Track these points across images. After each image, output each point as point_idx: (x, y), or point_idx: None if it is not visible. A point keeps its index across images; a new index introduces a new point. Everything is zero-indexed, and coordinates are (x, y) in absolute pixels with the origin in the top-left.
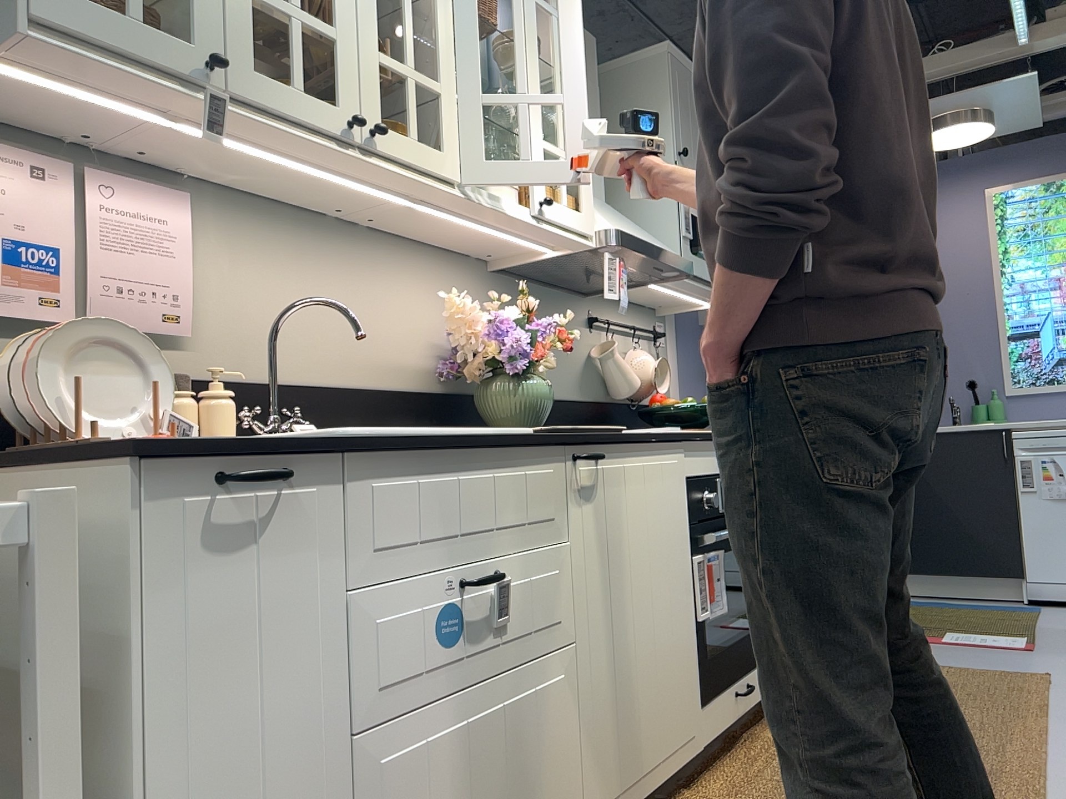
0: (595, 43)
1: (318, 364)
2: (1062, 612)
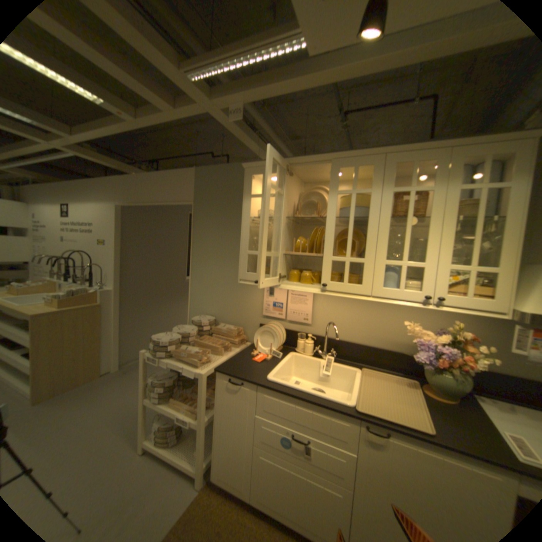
0: None
1: (355, 336)
2: None
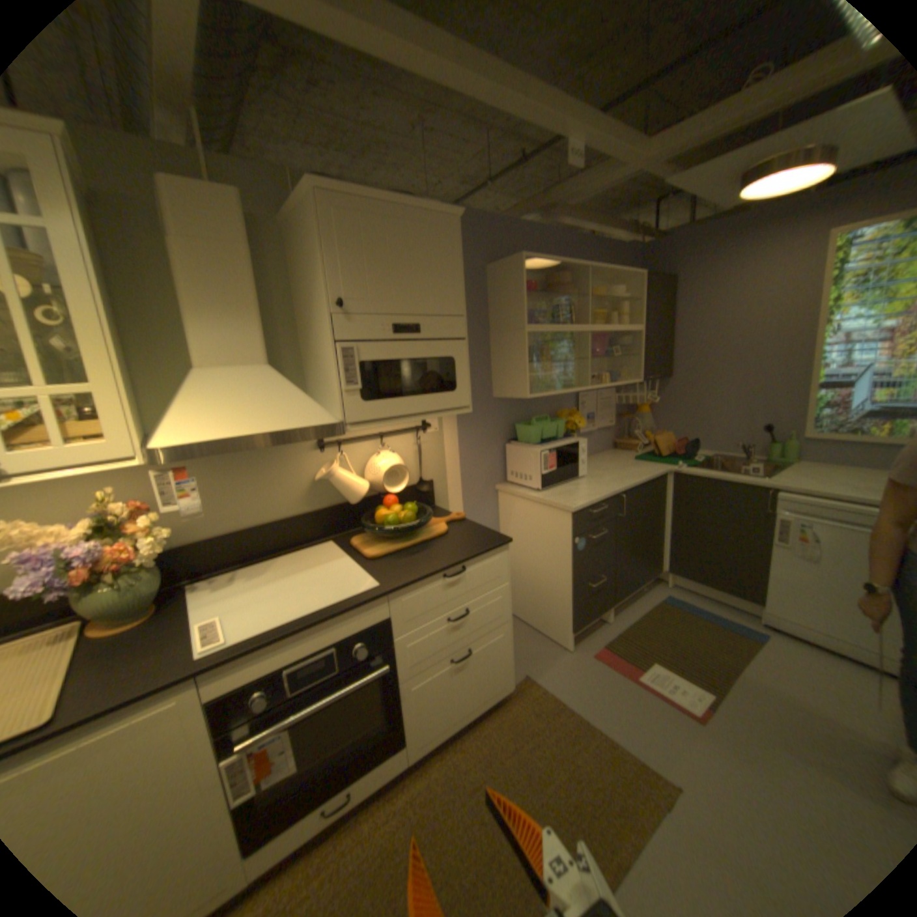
0: (230, 190)
1: None
2: (785, 652)
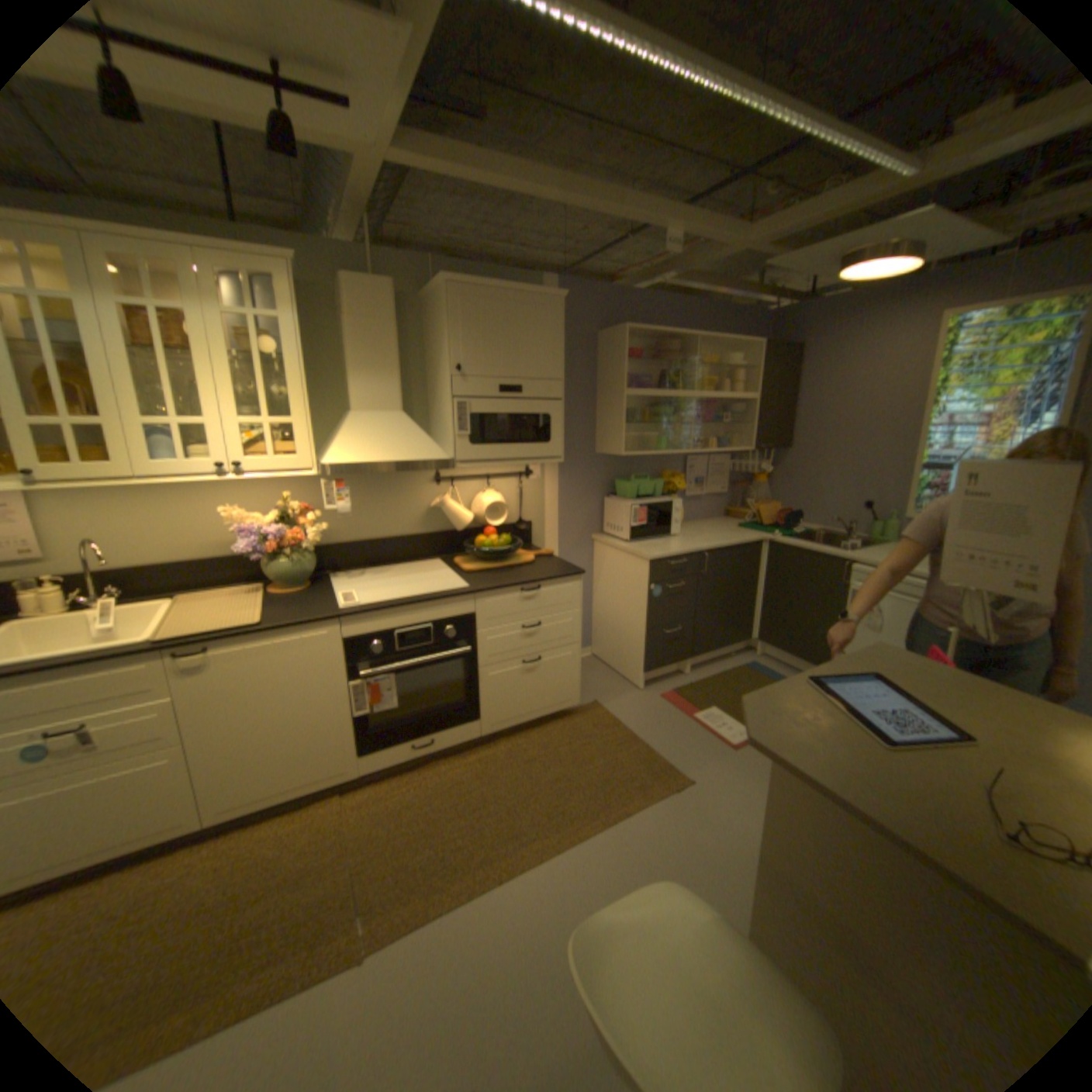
0: (388, 282)
1: (151, 553)
2: None
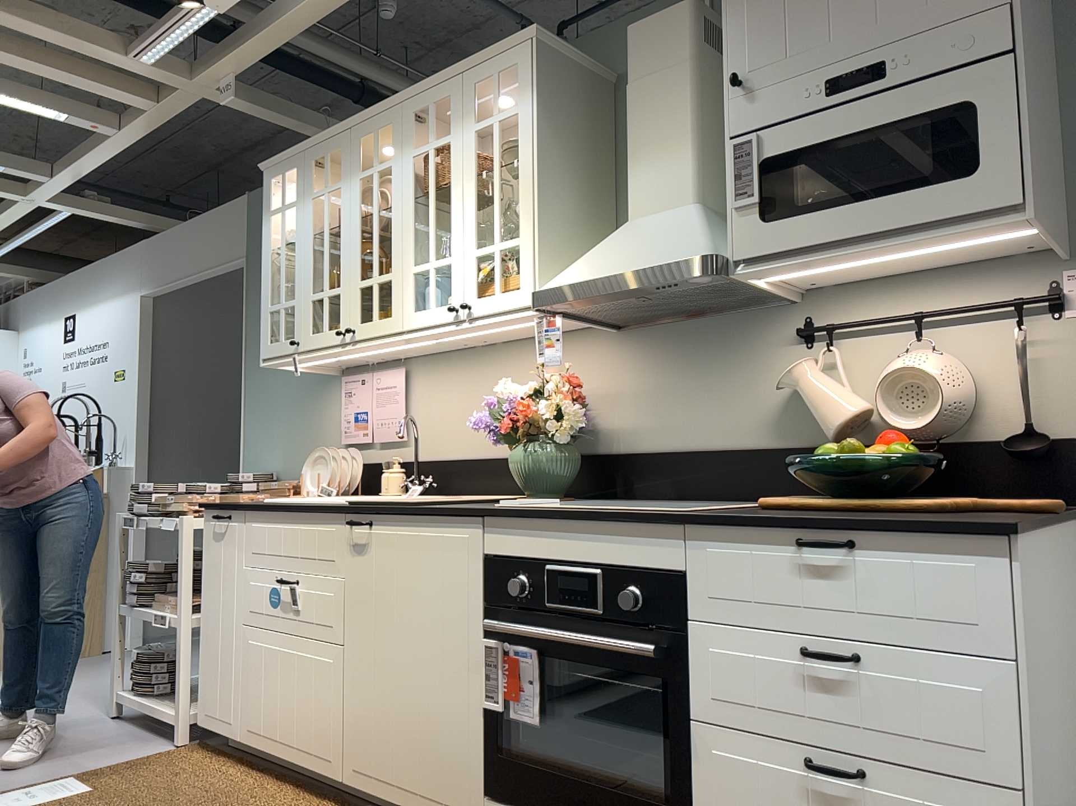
0: (681, 9)
1: (466, 445)
2: None
